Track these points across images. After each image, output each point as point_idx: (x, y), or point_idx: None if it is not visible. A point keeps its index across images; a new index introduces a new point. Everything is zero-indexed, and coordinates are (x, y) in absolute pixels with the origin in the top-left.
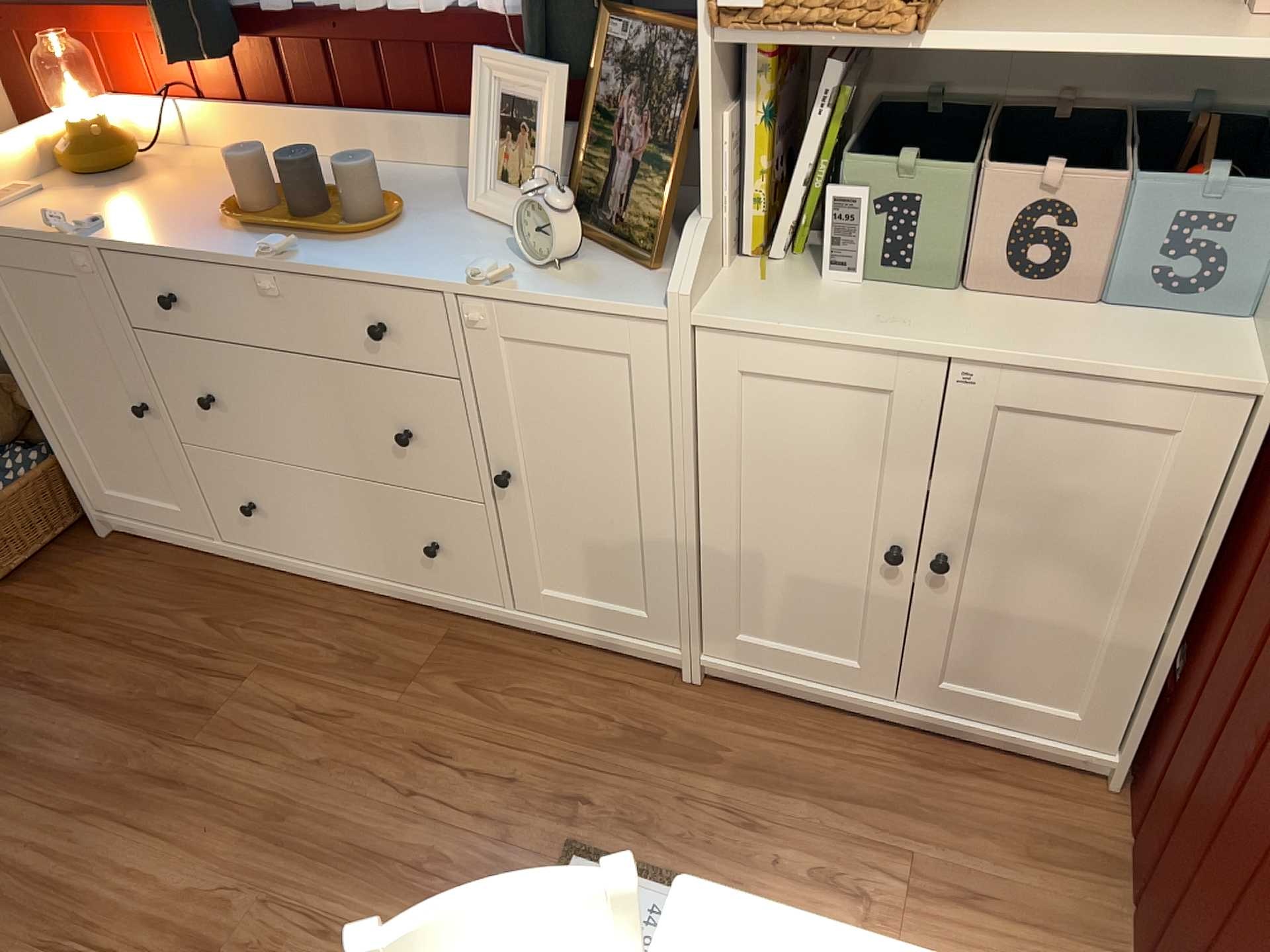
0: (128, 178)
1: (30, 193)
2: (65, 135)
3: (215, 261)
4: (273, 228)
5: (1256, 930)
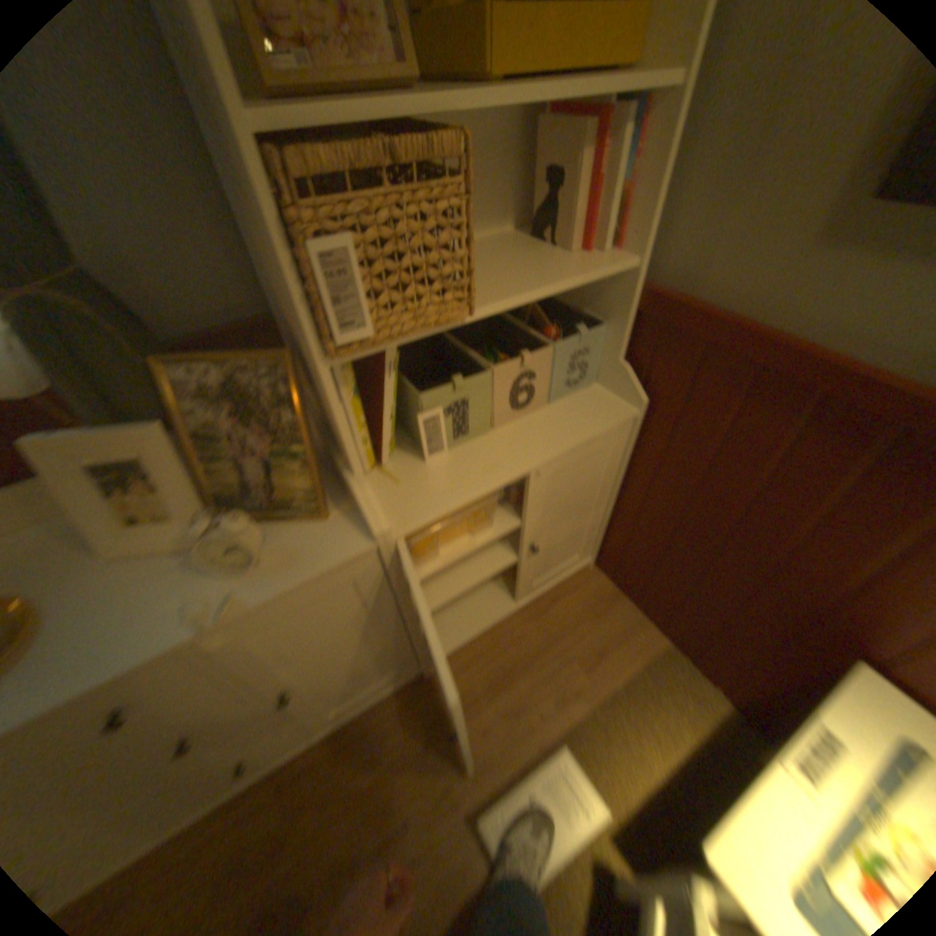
0: None
1: None
2: None
3: None
4: None
5: (758, 612)
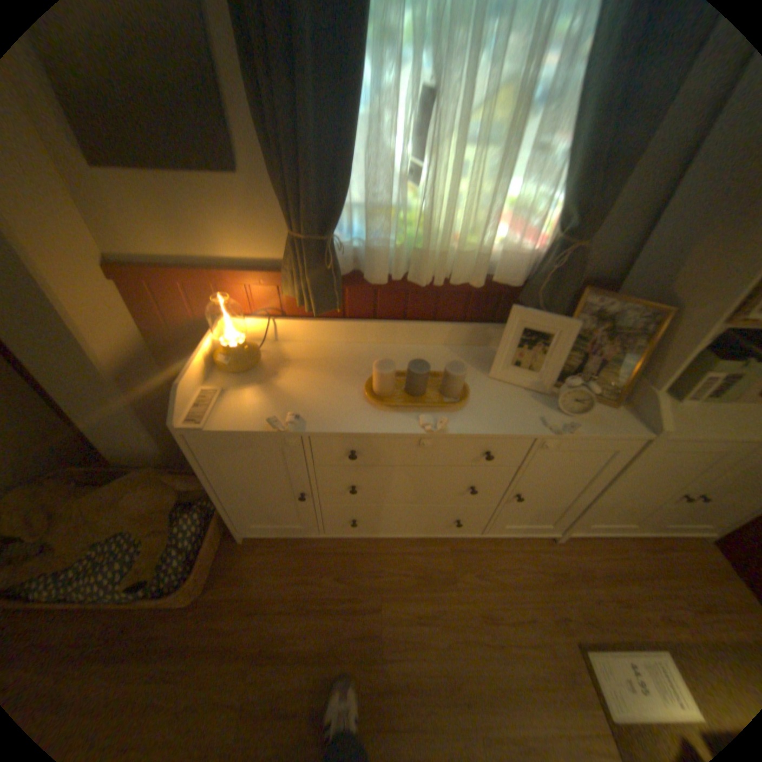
0: (267, 372)
1: (217, 394)
2: (223, 352)
3: (392, 435)
4: (406, 406)
5: None
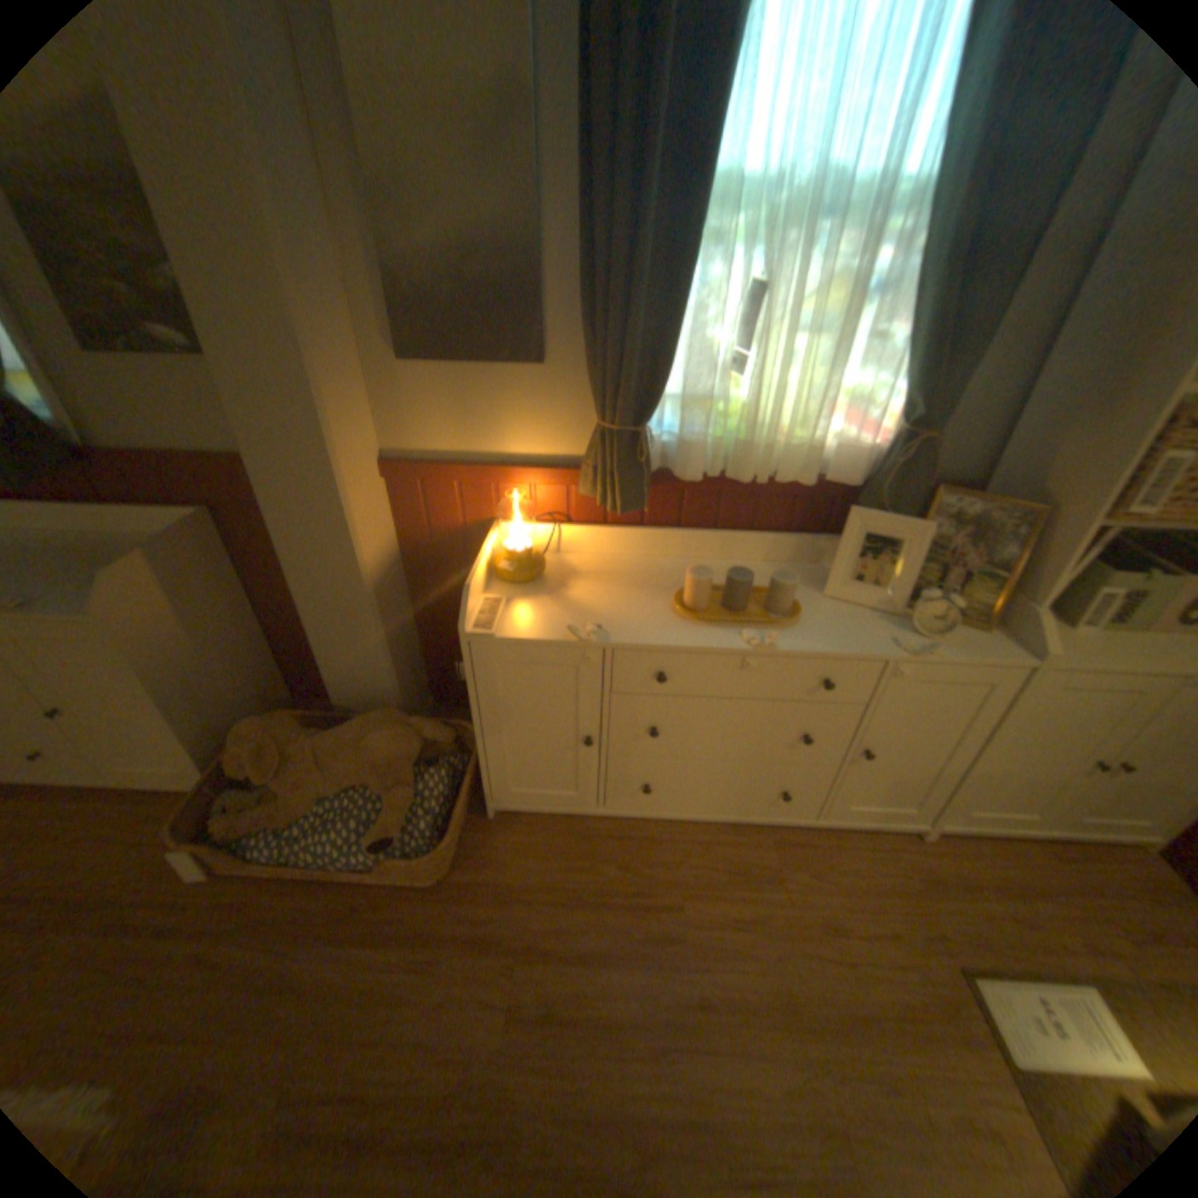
0: (553, 584)
1: (501, 604)
2: (506, 557)
3: (710, 652)
4: (724, 622)
5: None
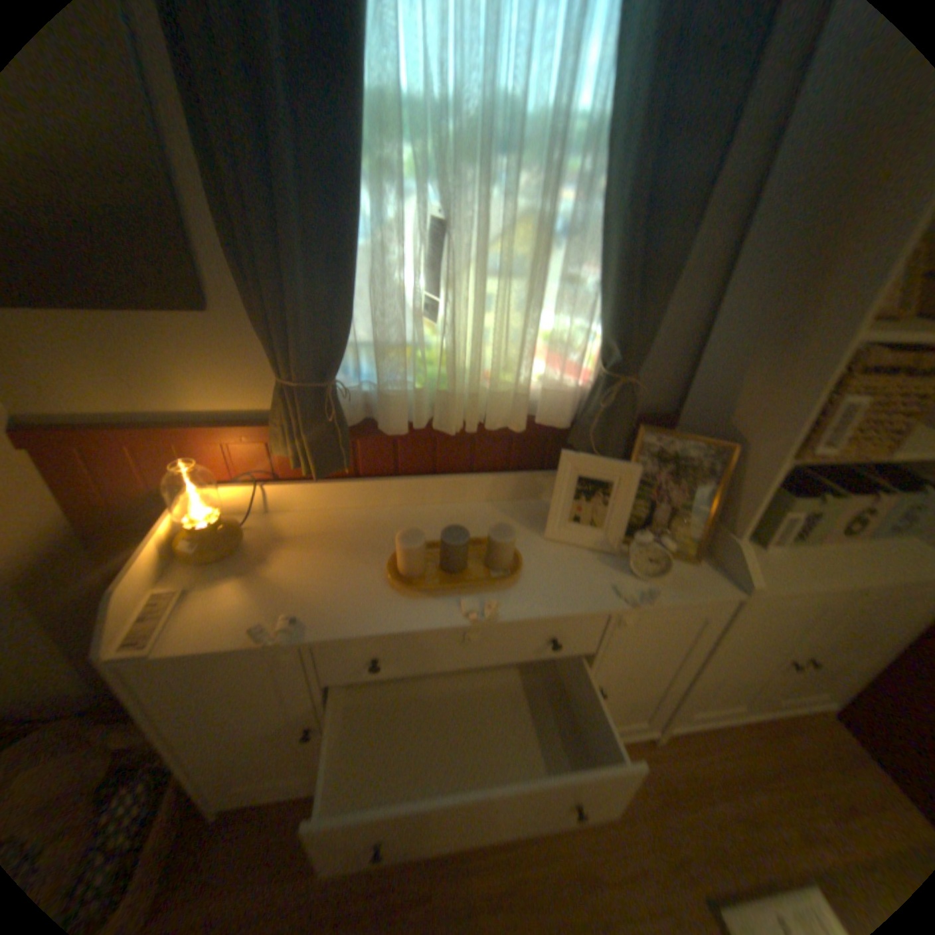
0: (251, 559)
1: (173, 600)
2: (185, 537)
3: (427, 633)
4: (443, 590)
5: None
